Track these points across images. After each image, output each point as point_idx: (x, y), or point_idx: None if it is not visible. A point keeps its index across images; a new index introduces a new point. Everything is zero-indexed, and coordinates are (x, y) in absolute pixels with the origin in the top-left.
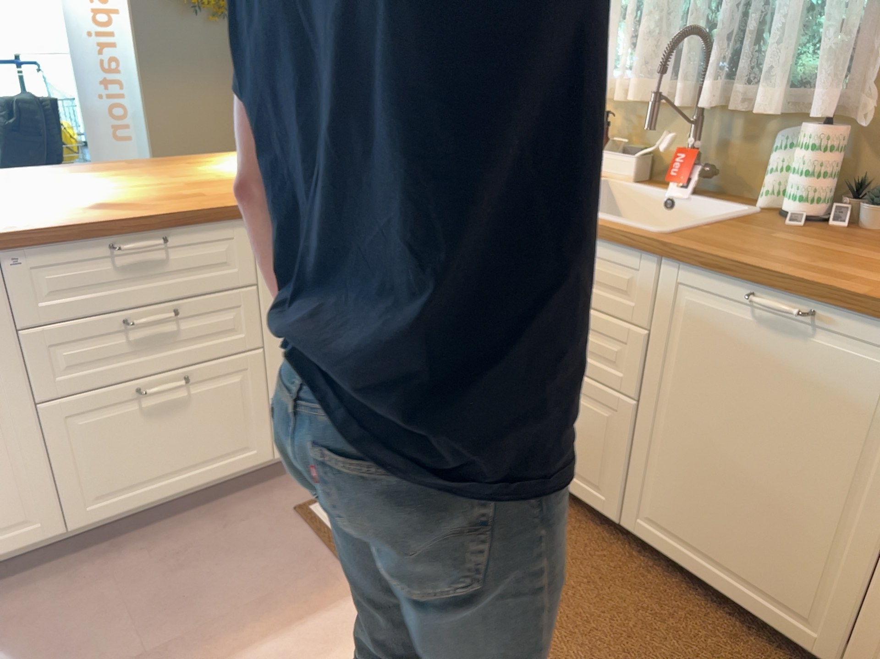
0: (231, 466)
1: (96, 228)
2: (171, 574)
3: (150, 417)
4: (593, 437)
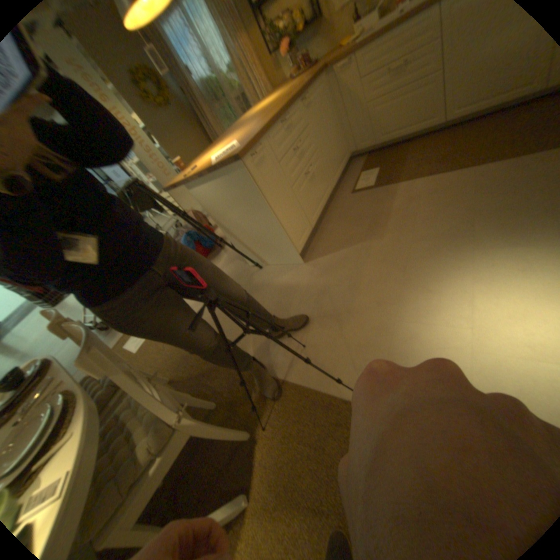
0: (328, 192)
1: (276, 113)
2: (346, 218)
3: (310, 181)
4: (427, 98)
